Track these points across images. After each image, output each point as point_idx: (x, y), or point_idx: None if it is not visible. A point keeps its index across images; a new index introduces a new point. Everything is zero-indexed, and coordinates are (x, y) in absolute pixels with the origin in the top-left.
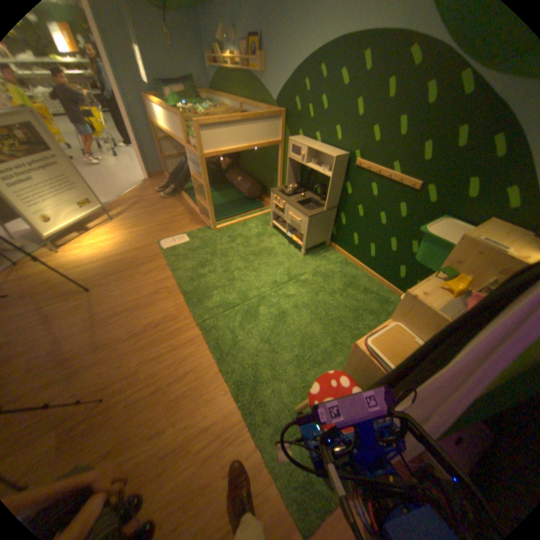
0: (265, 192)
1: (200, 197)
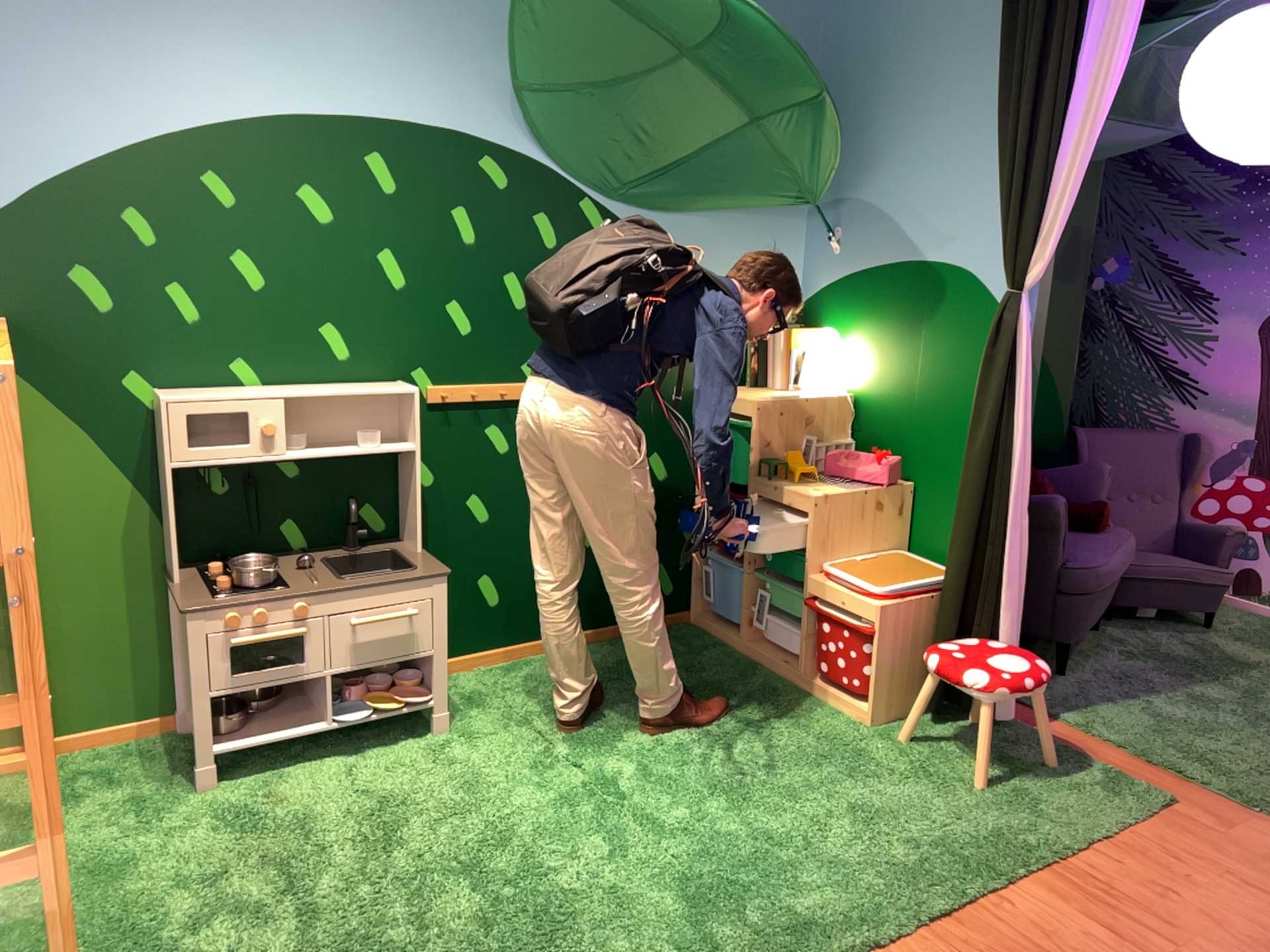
0: None
1: None
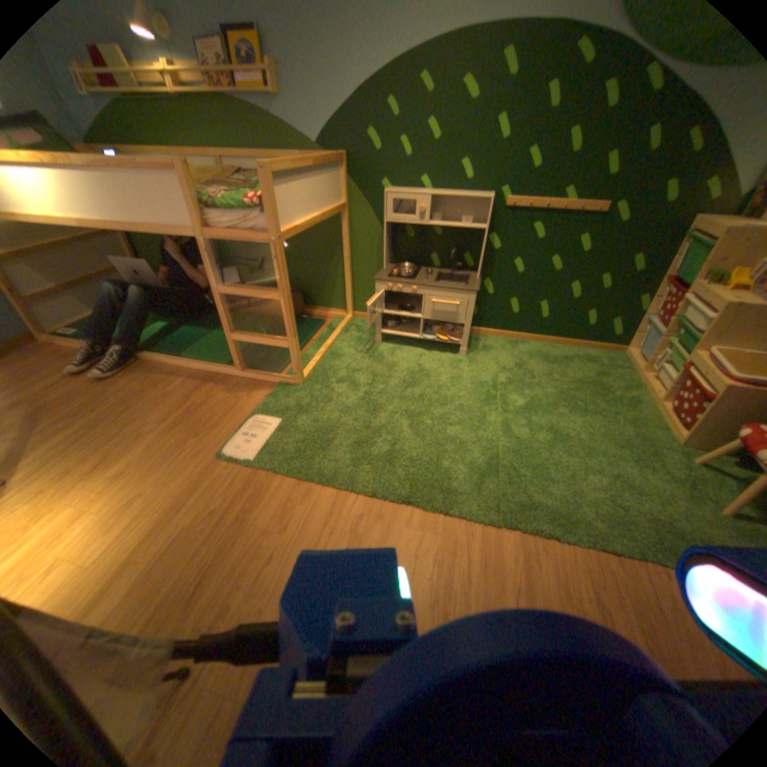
0: (306, 299)
1: (241, 332)
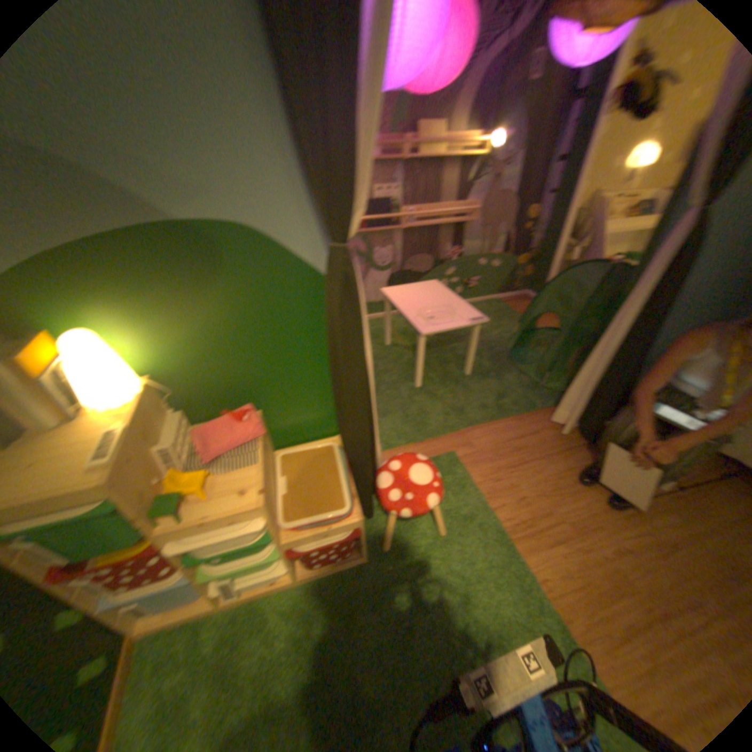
0: None
1: None
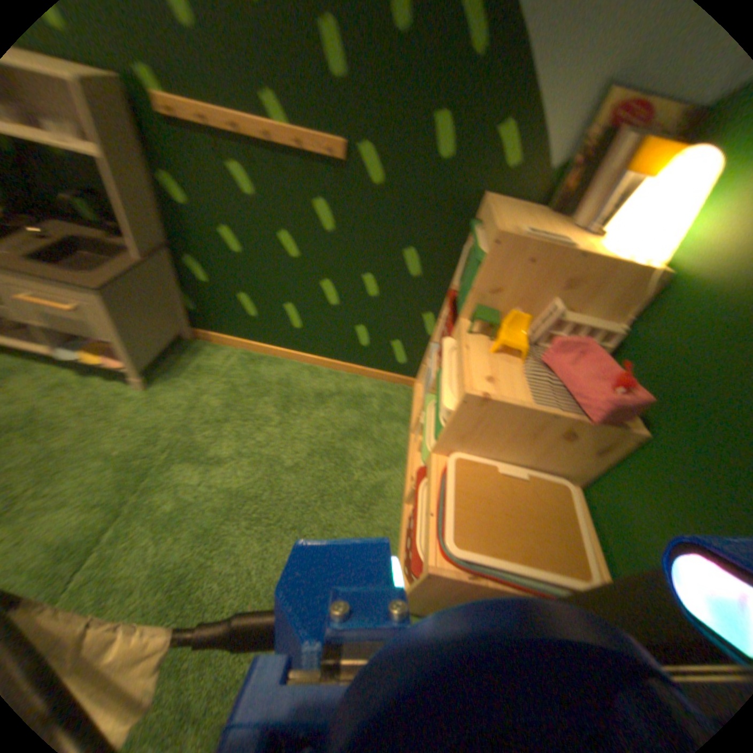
0: None
1: None
